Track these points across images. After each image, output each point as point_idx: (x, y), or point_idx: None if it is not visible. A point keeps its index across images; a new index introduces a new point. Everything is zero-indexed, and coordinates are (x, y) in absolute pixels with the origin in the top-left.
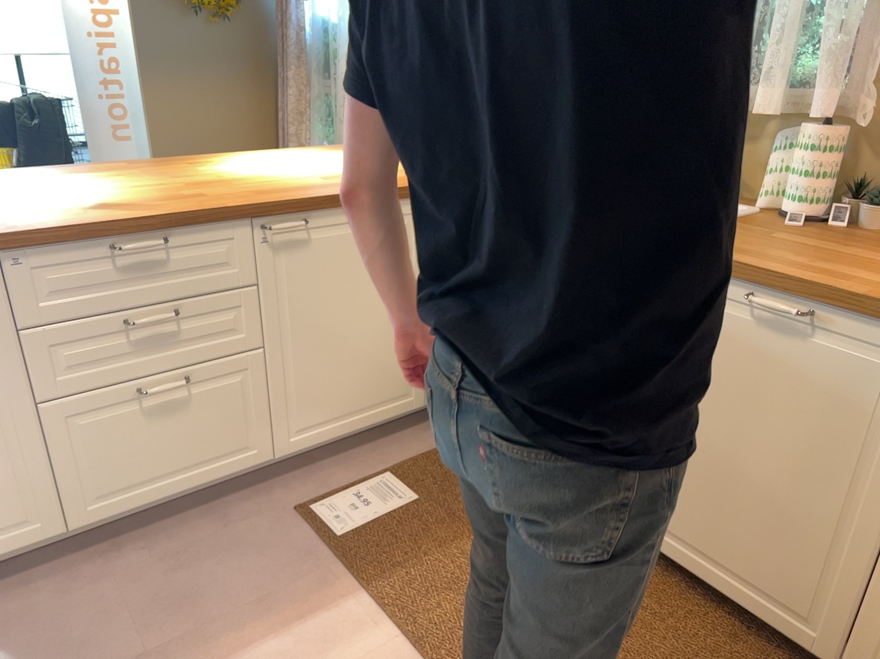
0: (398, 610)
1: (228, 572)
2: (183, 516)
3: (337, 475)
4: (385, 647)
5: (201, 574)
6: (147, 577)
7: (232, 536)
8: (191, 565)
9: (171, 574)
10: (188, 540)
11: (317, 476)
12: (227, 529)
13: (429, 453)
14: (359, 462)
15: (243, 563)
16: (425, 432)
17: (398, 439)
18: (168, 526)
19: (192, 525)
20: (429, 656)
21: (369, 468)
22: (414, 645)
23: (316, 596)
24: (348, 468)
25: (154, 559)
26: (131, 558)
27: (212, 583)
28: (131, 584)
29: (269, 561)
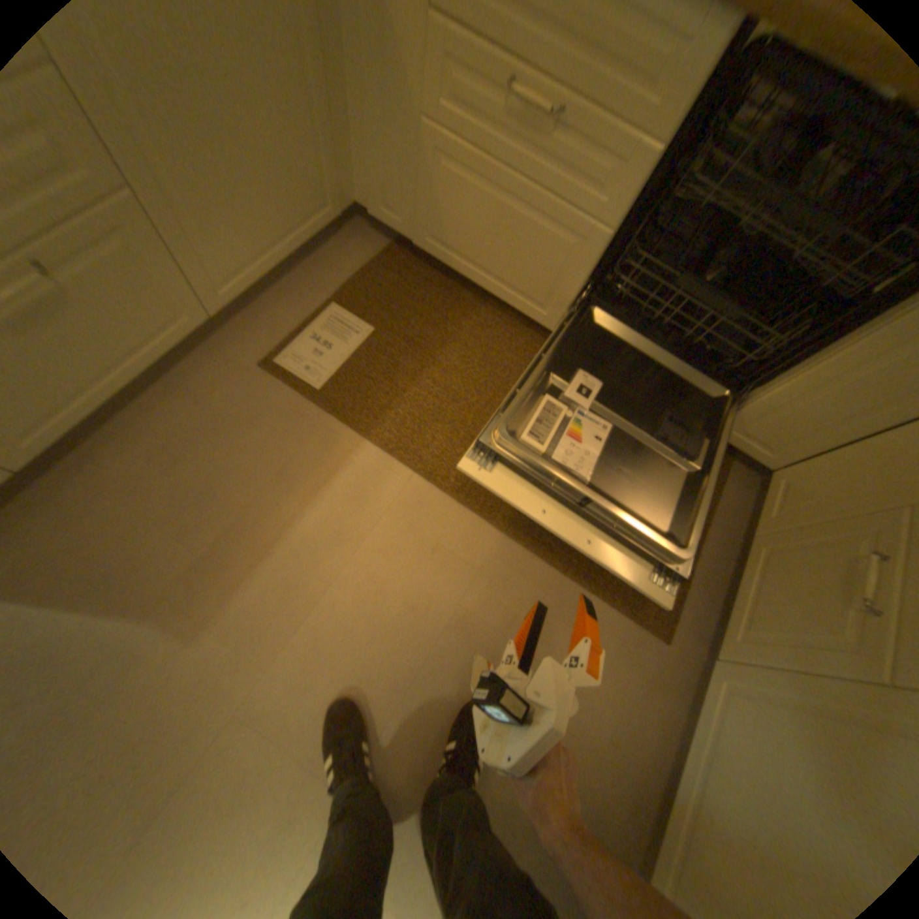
0: (402, 451)
1: (228, 455)
2: (139, 401)
3: (282, 315)
4: (405, 487)
5: (201, 464)
6: (145, 483)
7: (209, 414)
8: (185, 457)
9: (169, 471)
10: (163, 429)
11: (260, 320)
12: (199, 407)
13: (363, 270)
14: (297, 294)
15: (238, 440)
16: (349, 242)
17: (324, 255)
18: (129, 418)
19: (155, 410)
20: (442, 484)
21: (311, 299)
22: (427, 478)
23: (326, 456)
24: (290, 304)
25: (138, 460)
26: (111, 466)
27: (218, 470)
28: (132, 495)
29: (263, 432)
